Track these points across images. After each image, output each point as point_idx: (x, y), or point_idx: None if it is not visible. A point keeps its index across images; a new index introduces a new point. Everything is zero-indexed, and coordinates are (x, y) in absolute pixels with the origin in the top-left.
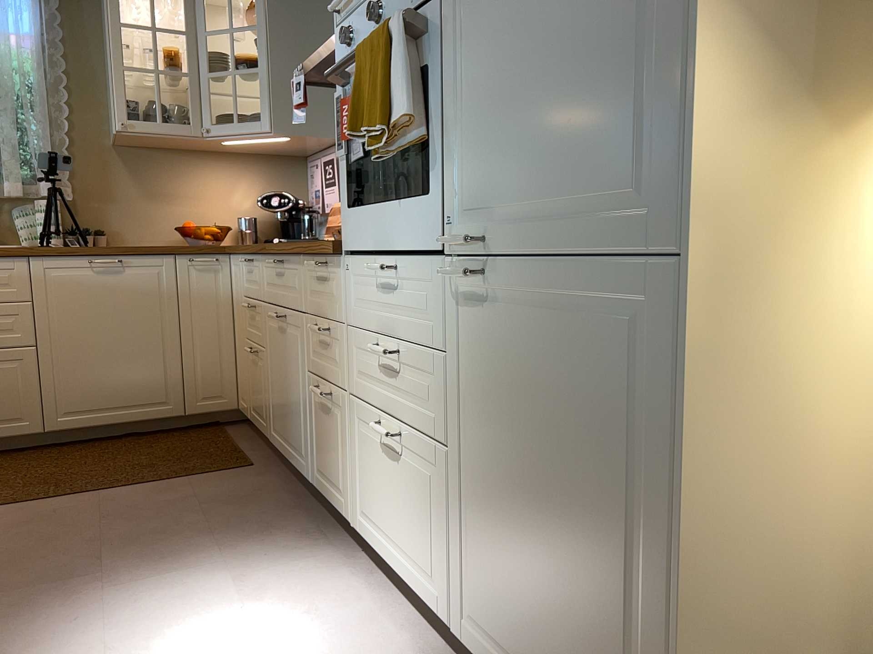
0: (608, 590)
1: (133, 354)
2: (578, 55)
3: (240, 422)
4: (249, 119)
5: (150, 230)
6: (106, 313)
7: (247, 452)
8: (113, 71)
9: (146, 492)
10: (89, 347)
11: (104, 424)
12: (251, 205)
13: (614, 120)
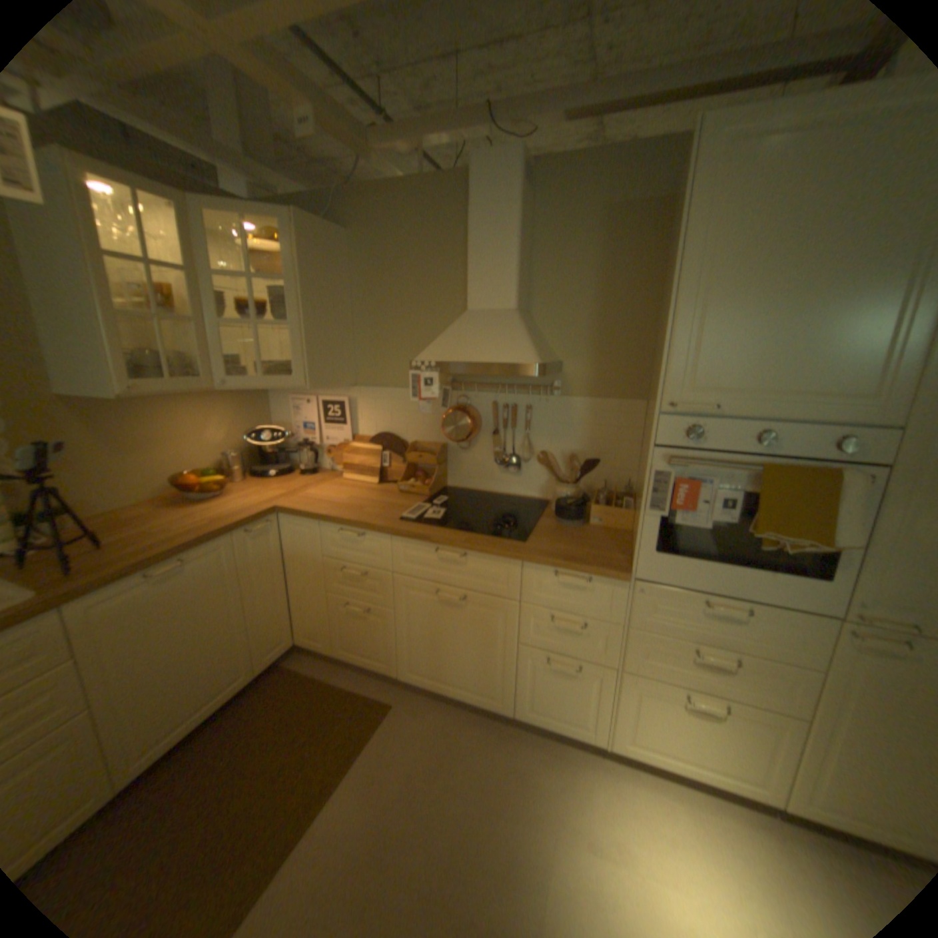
0: None
1: (203, 652)
2: None
3: (287, 654)
4: (238, 360)
5: (122, 490)
6: (169, 627)
7: (356, 692)
8: (97, 318)
9: (353, 801)
10: (156, 672)
11: (182, 740)
12: (225, 437)
13: None
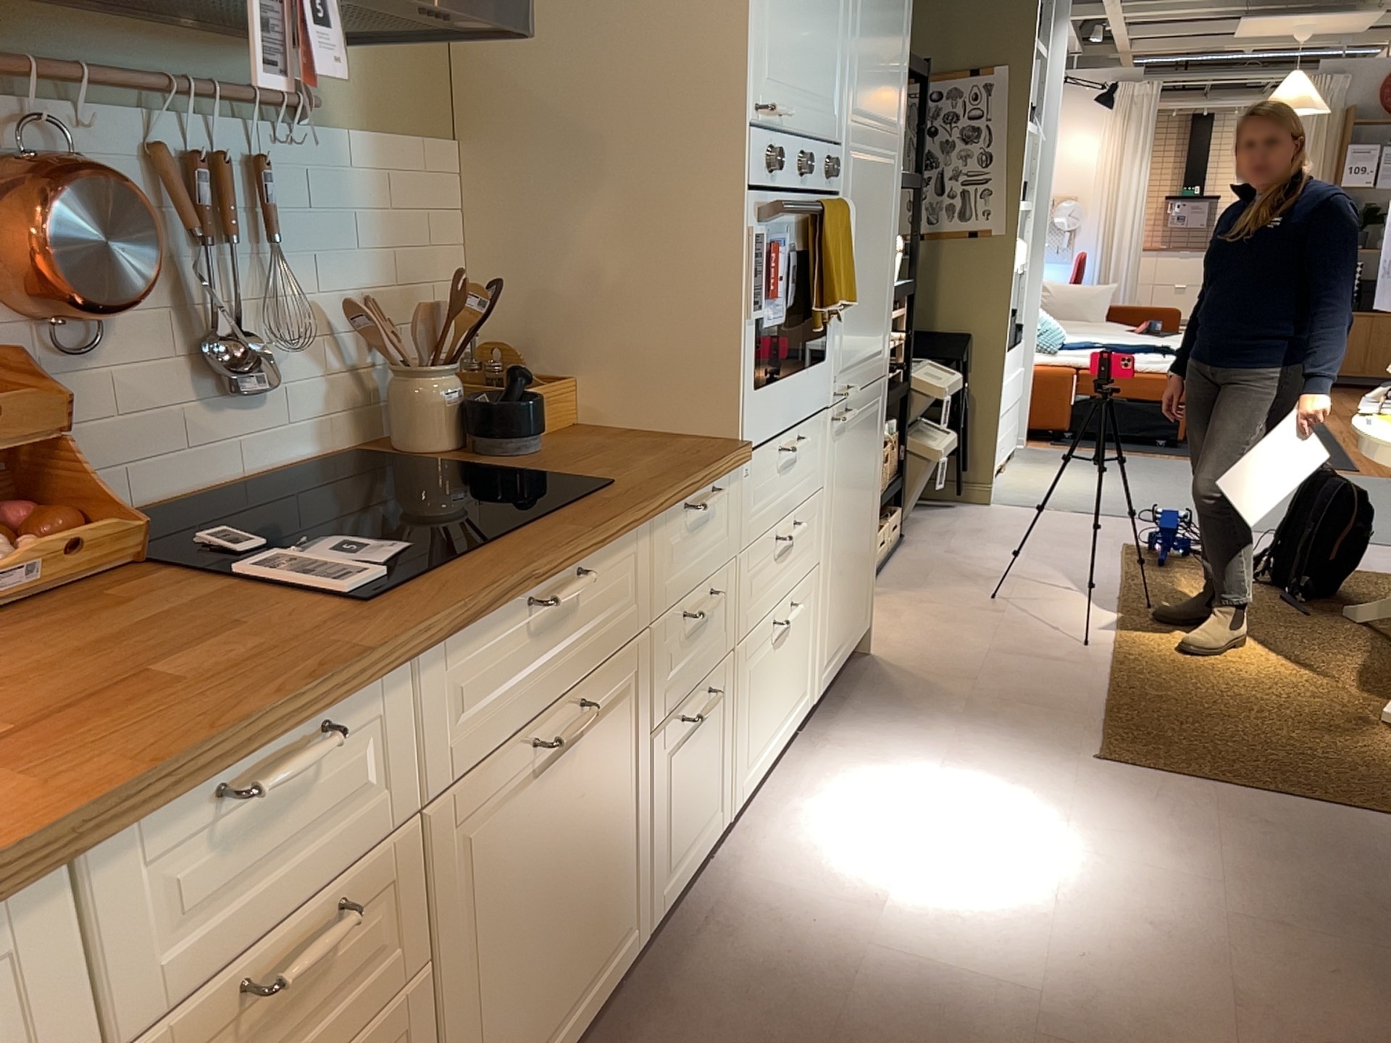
0: (866, 538)
1: None
2: (876, 281)
3: None
4: None
5: None
6: None
7: None
8: None
9: None
10: None
11: None
12: None
13: (880, 316)
